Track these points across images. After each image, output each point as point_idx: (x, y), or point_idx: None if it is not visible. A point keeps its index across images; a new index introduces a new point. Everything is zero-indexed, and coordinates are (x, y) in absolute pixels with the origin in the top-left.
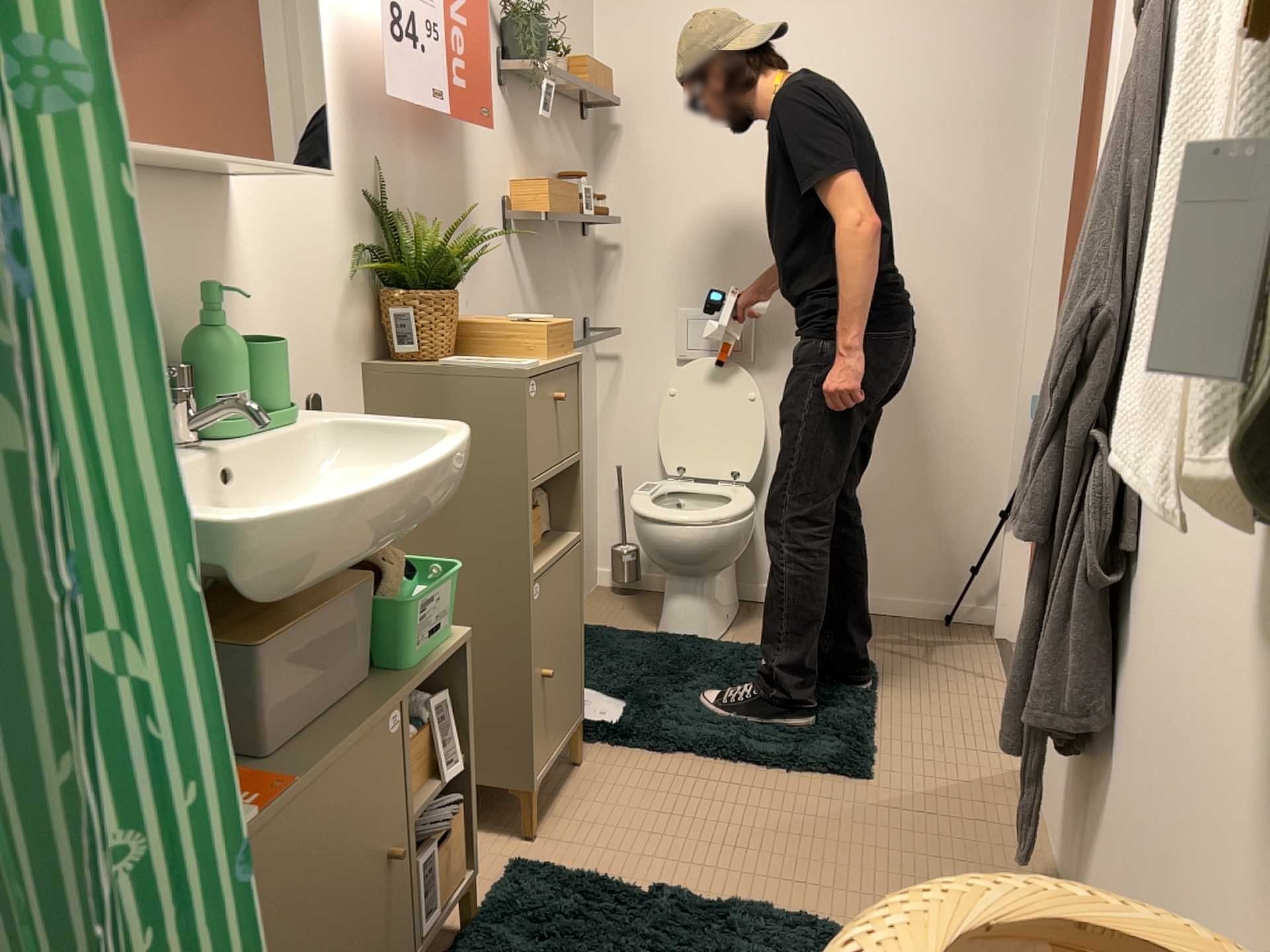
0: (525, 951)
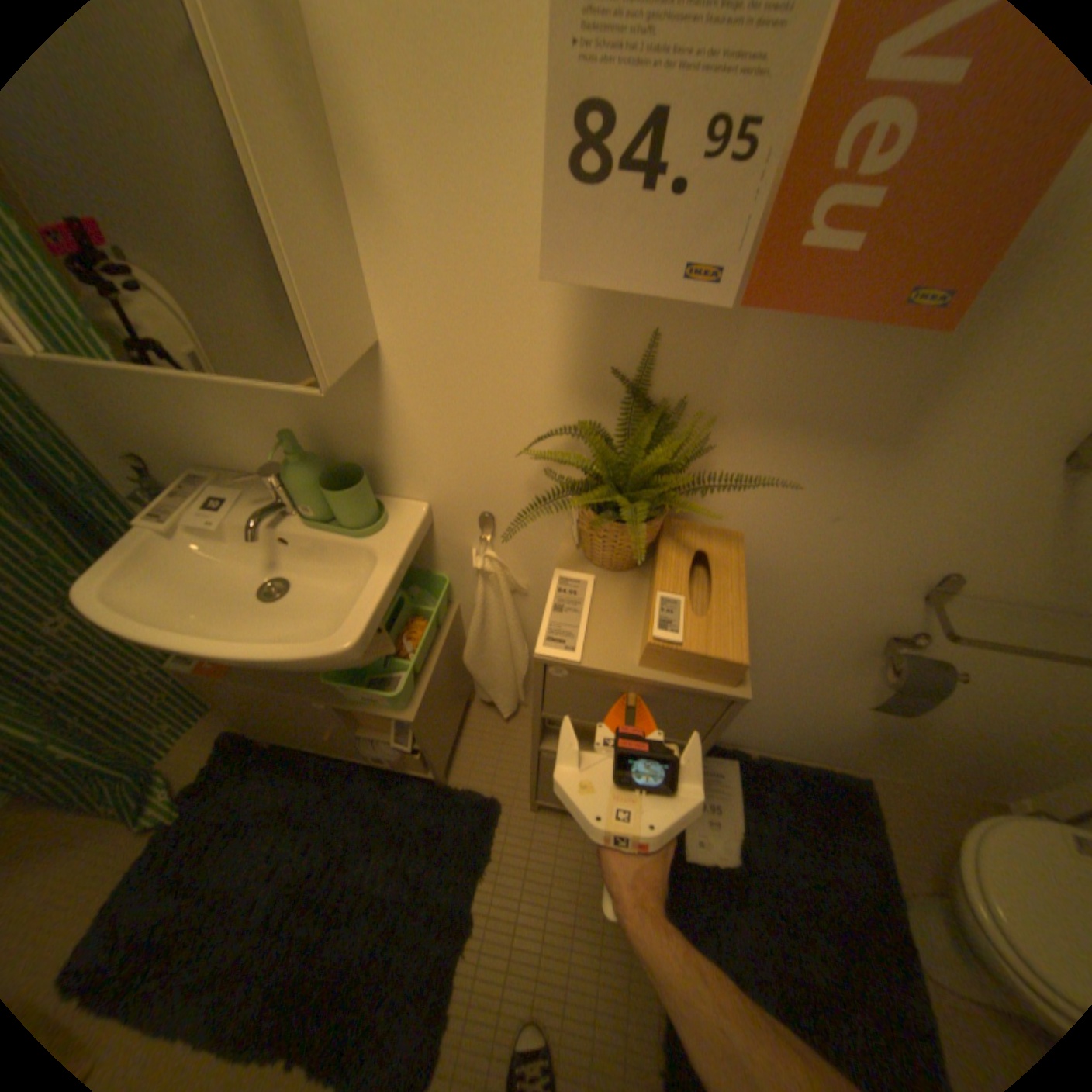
0: (404, 824)
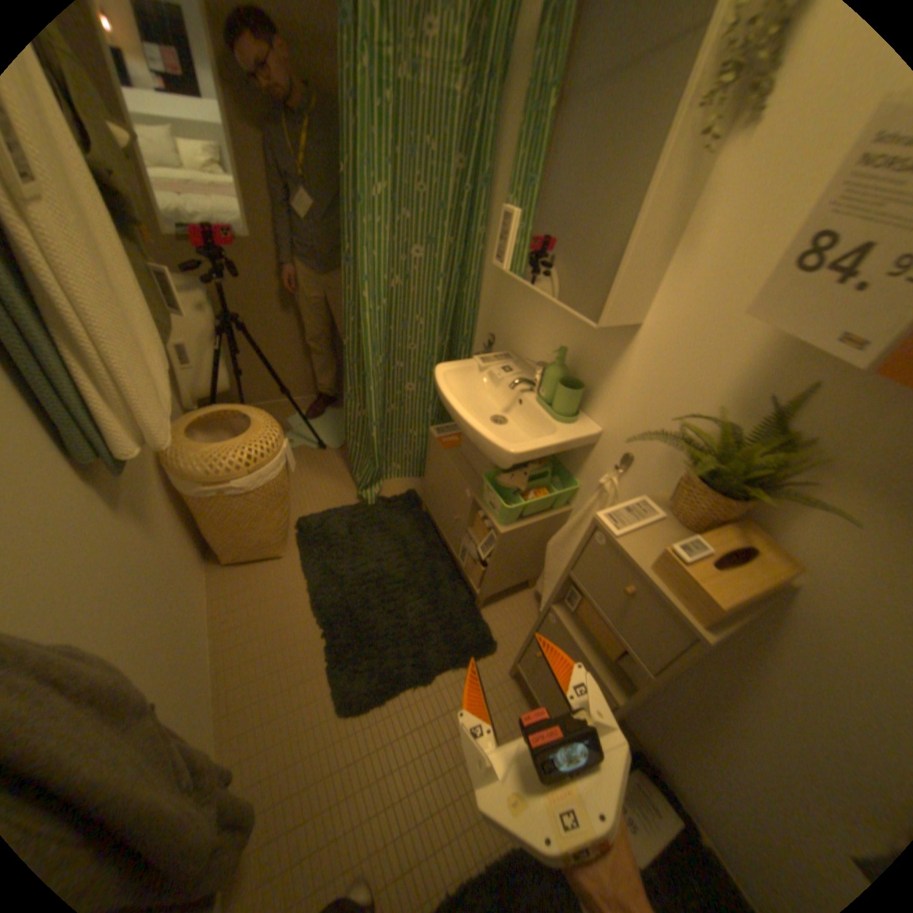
0: (446, 603)
